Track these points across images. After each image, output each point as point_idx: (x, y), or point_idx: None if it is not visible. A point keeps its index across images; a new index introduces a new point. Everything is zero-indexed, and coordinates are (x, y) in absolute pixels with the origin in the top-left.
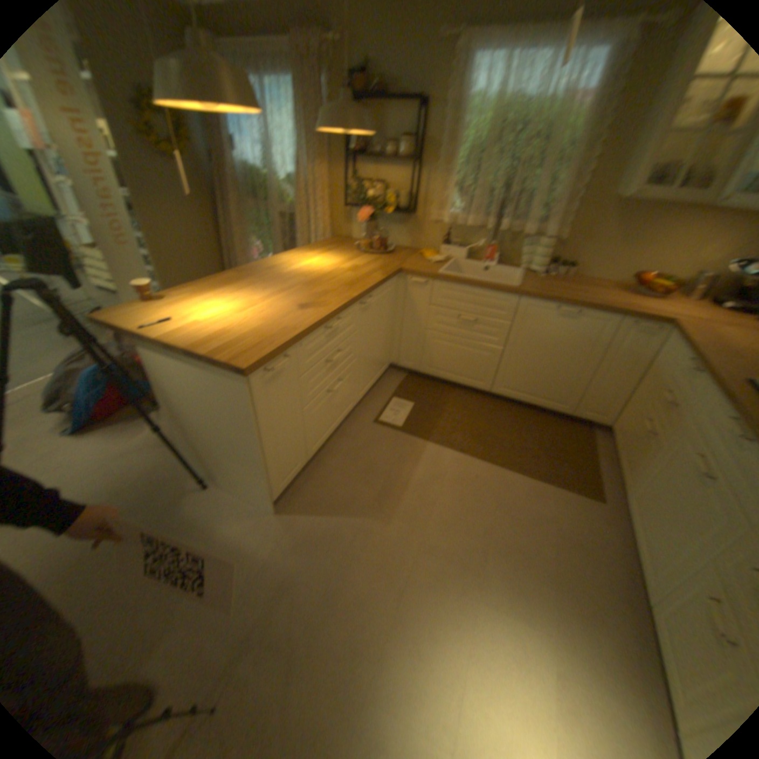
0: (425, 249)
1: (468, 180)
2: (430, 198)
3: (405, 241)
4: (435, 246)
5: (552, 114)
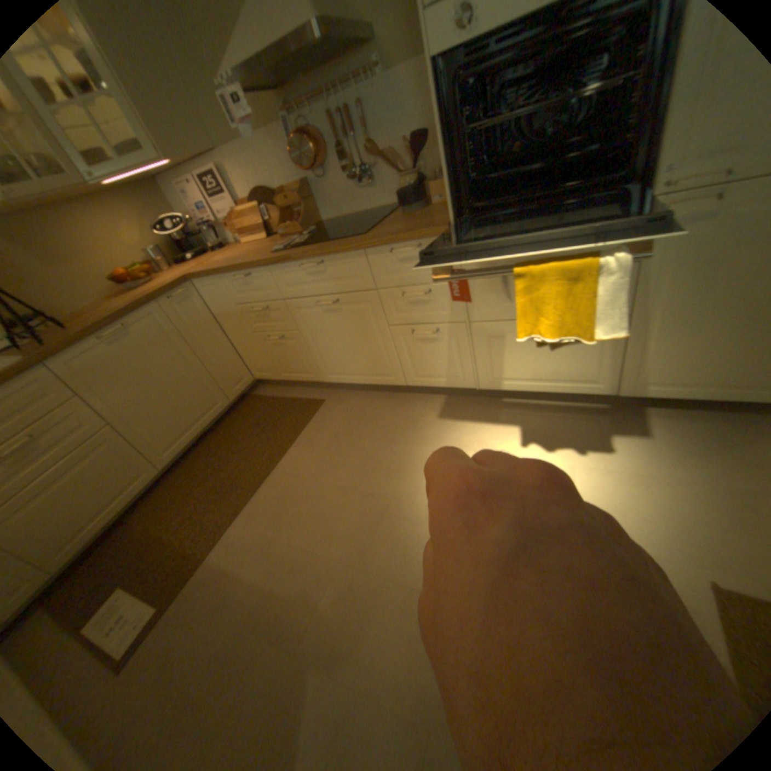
0: None
1: None
2: None
3: None
4: None
5: None
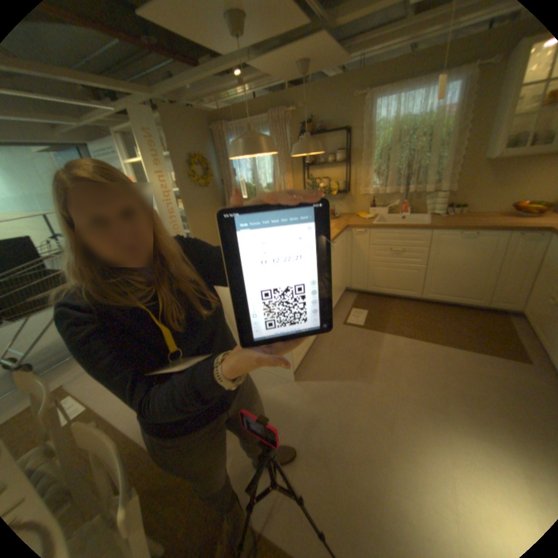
0: (358, 213)
1: (381, 168)
2: (356, 182)
3: (343, 210)
4: (364, 210)
5: (430, 122)
